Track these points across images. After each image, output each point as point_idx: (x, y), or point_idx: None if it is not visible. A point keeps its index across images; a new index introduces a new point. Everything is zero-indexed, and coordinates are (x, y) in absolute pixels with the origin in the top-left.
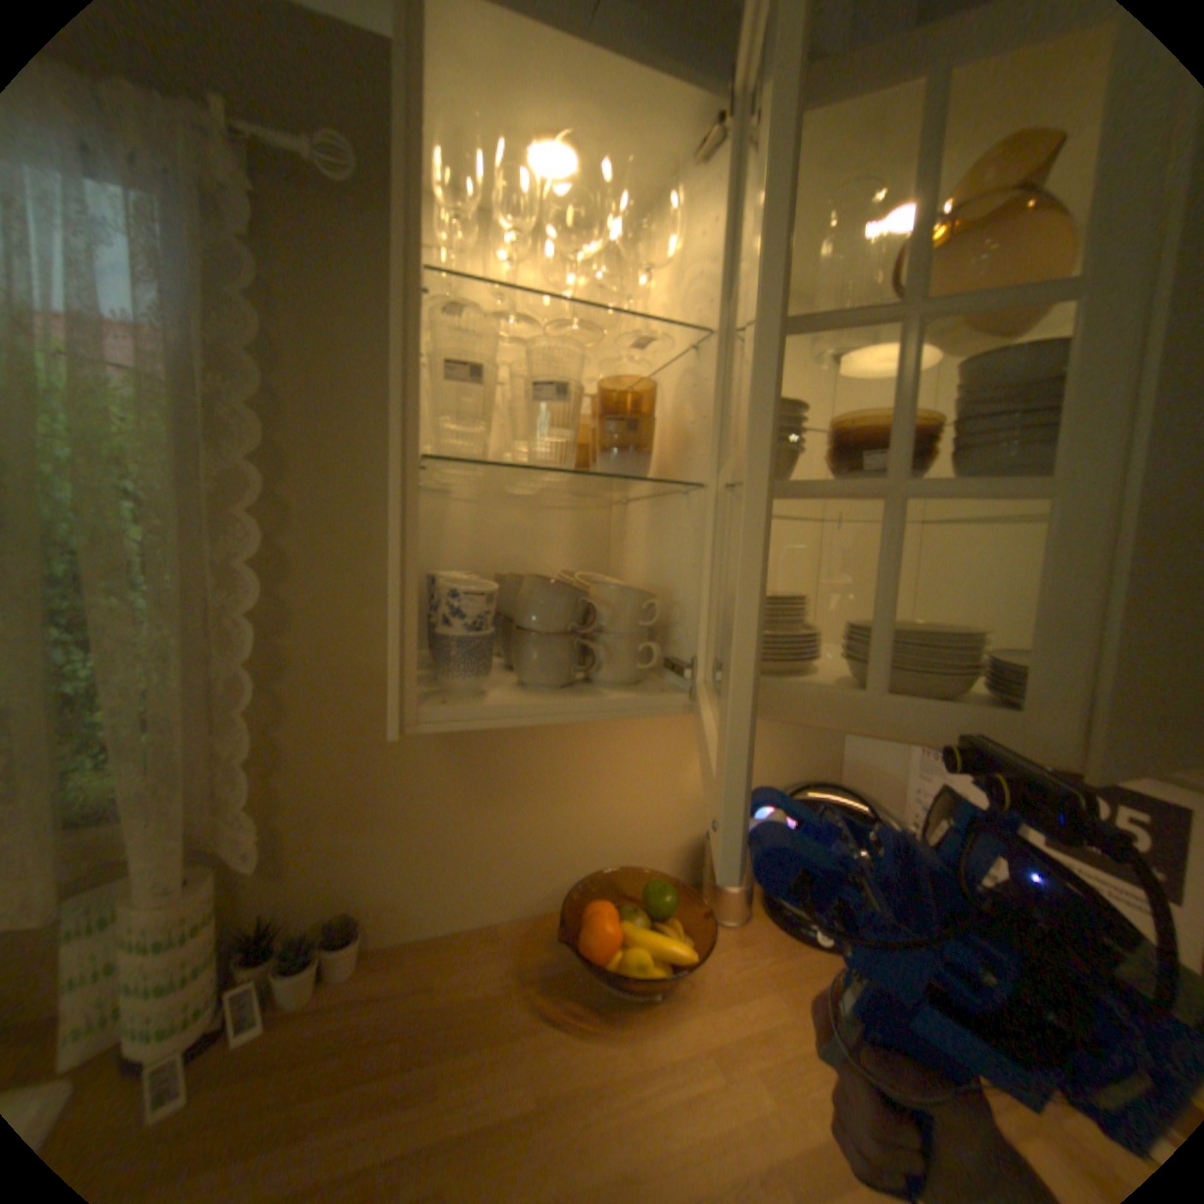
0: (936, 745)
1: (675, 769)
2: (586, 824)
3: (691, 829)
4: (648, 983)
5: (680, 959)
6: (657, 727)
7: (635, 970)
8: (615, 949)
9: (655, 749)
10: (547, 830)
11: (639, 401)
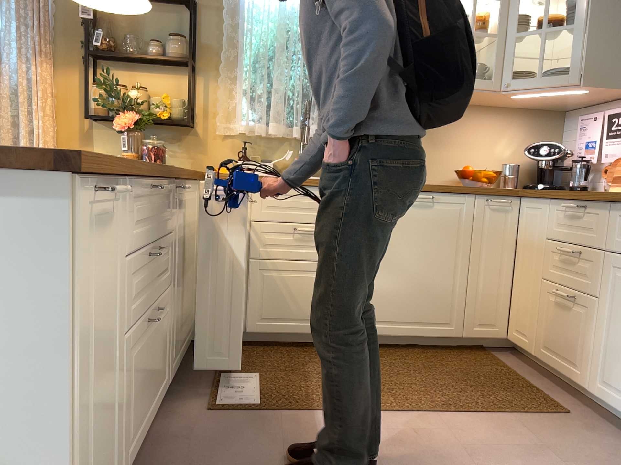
0: (551, 88)
1: (491, 144)
2: (460, 157)
3: (497, 167)
4: (481, 177)
5: (490, 174)
6: (485, 128)
7: (477, 173)
8: (471, 170)
9: (485, 136)
10: (448, 157)
11: (483, 19)
